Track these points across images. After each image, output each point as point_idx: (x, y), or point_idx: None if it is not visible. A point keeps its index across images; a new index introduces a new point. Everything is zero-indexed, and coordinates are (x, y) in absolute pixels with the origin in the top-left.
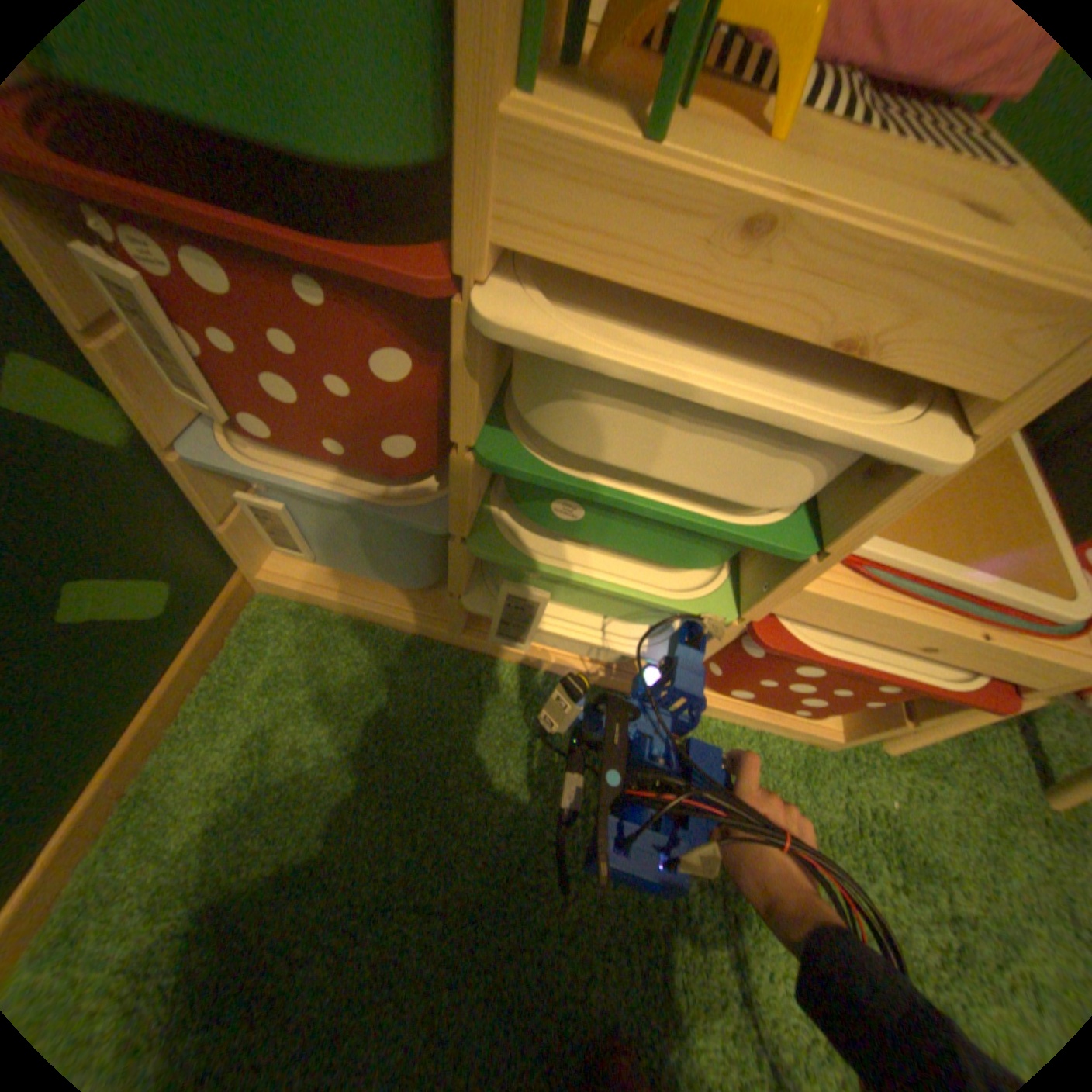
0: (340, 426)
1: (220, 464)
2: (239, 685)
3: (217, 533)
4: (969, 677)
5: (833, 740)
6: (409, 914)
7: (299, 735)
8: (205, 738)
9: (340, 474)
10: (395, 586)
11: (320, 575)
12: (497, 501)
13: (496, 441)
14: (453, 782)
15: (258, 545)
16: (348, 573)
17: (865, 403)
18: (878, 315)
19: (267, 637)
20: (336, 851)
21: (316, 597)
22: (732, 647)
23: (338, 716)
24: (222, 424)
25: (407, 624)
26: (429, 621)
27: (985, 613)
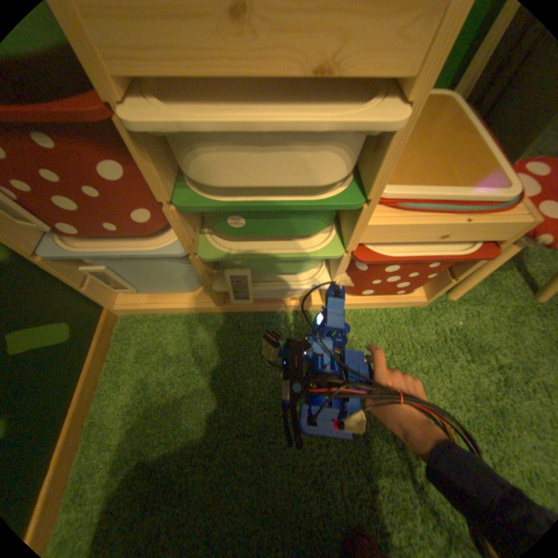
0: (104, 213)
1: (61, 254)
2: (122, 361)
3: (82, 291)
4: (470, 245)
5: (421, 301)
6: (234, 439)
7: (158, 375)
8: (114, 389)
9: (124, 241)
10: (183, 292)
11: (145, 297)
12: (207, 230)
13: (181, 194)
14: (238, 375)
15: (107, 291)
16: (158, 293)
17: (350, 105)
18: (328, 46)
19: (129, 334)
20: (191, 421)
21: (147, 309)
22: (352, 268)
23: (174, 361)
24: (50, 232)
25: (196, 308)
26: (205, 304)
27: (465, 207)
